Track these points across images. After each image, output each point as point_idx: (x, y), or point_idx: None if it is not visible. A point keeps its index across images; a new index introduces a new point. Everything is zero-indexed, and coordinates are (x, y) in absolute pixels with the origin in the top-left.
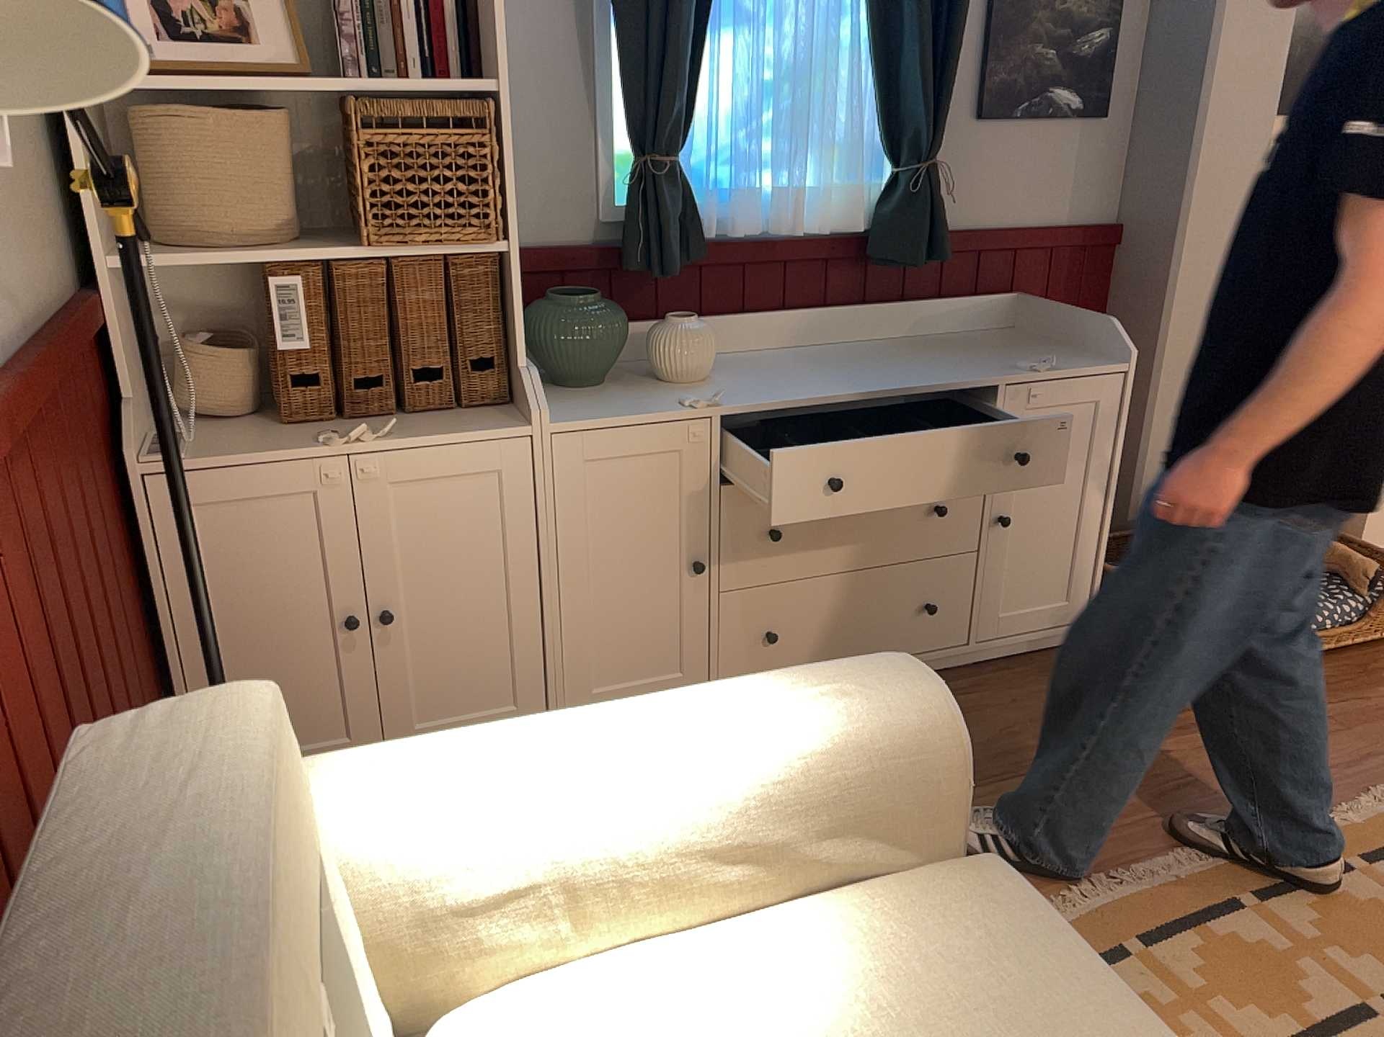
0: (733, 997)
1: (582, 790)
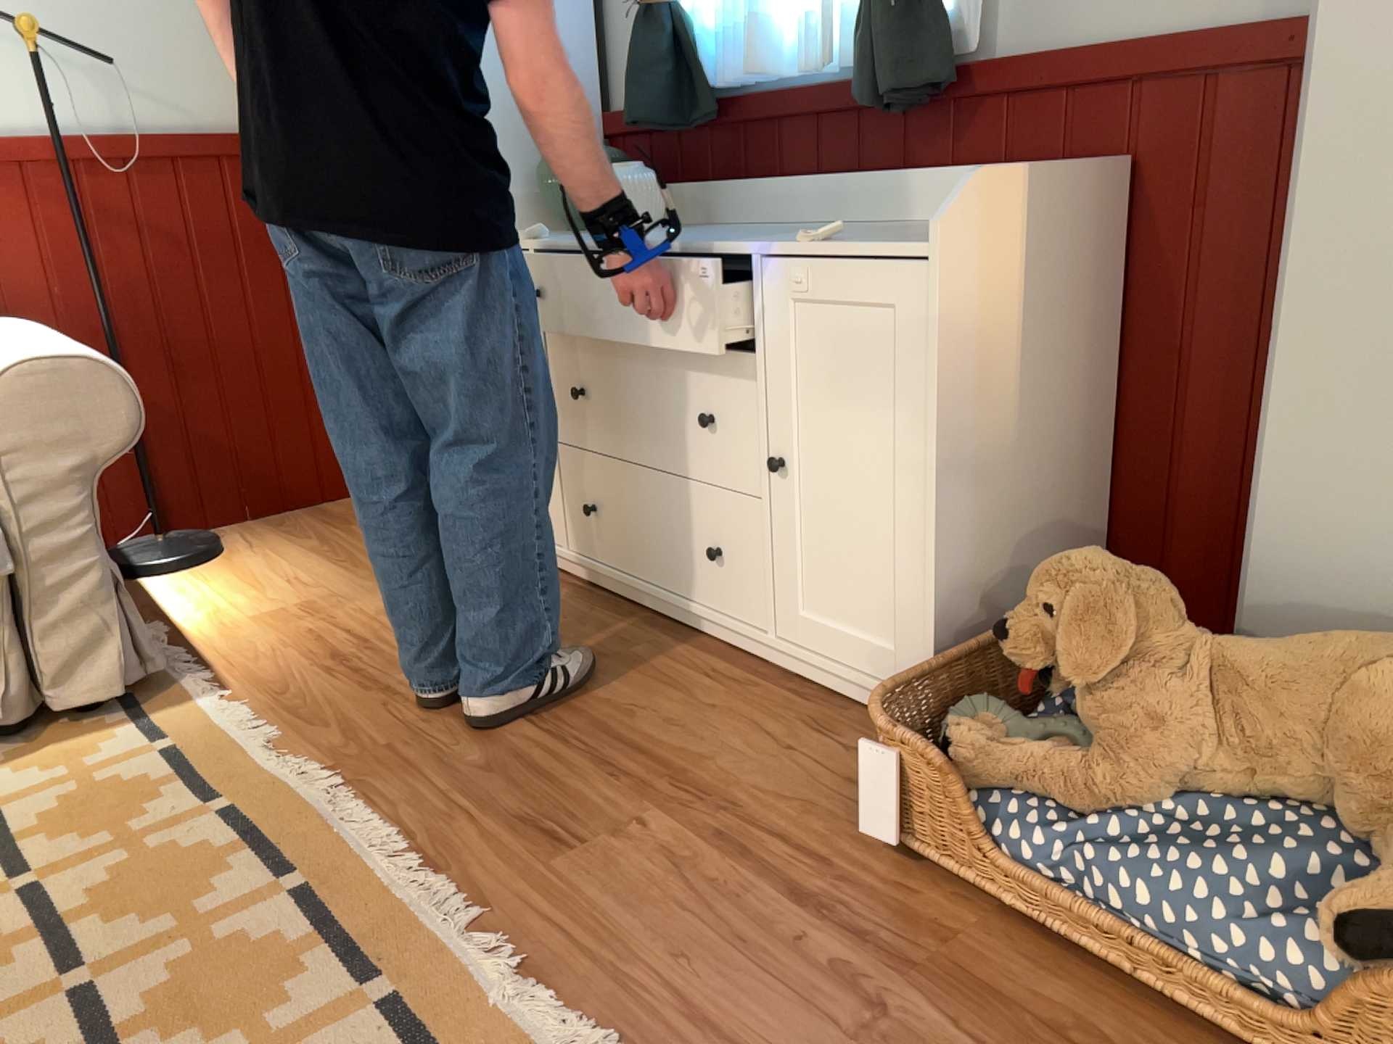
0: None
1: None
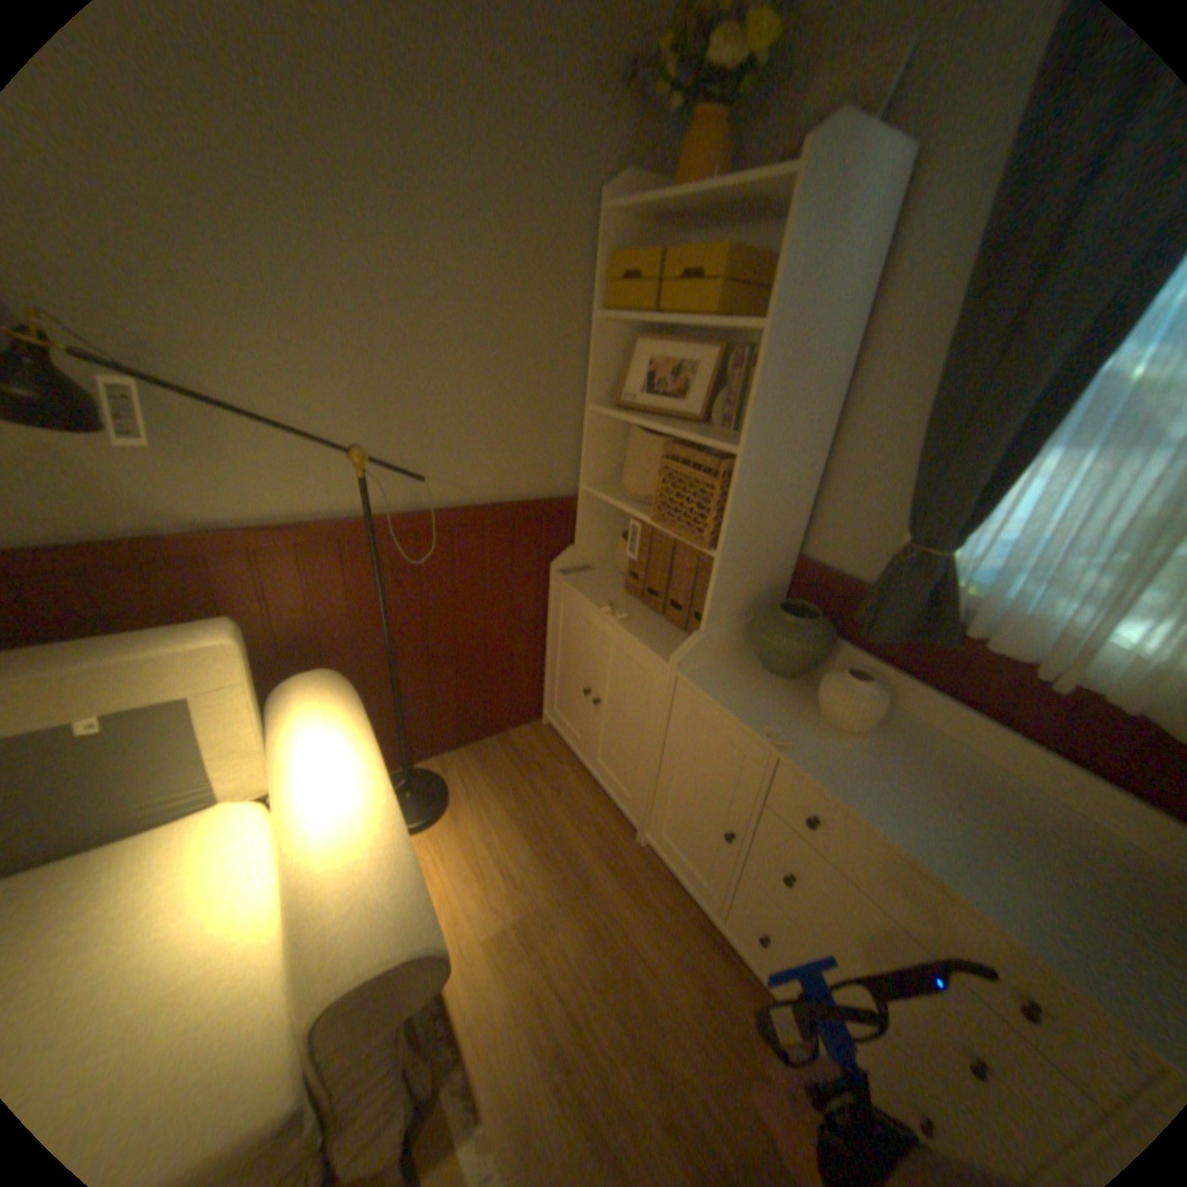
0: (213, 926)
1: (293, 793)
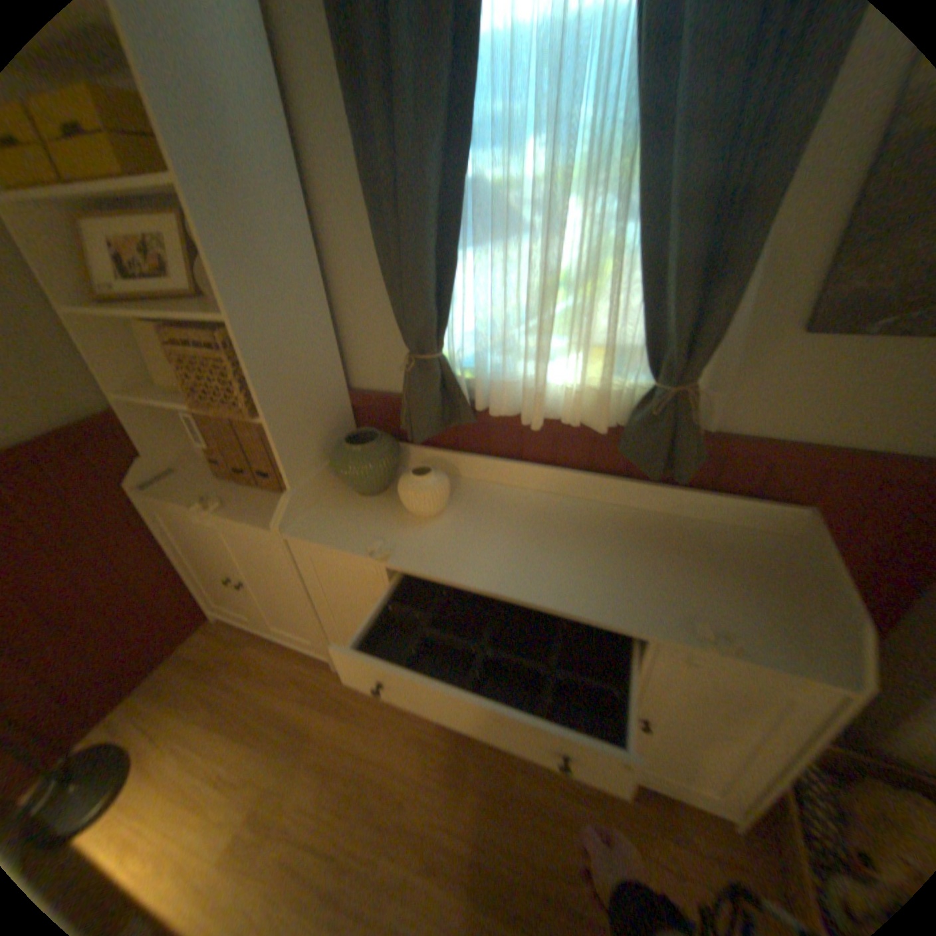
0: None
1: None
